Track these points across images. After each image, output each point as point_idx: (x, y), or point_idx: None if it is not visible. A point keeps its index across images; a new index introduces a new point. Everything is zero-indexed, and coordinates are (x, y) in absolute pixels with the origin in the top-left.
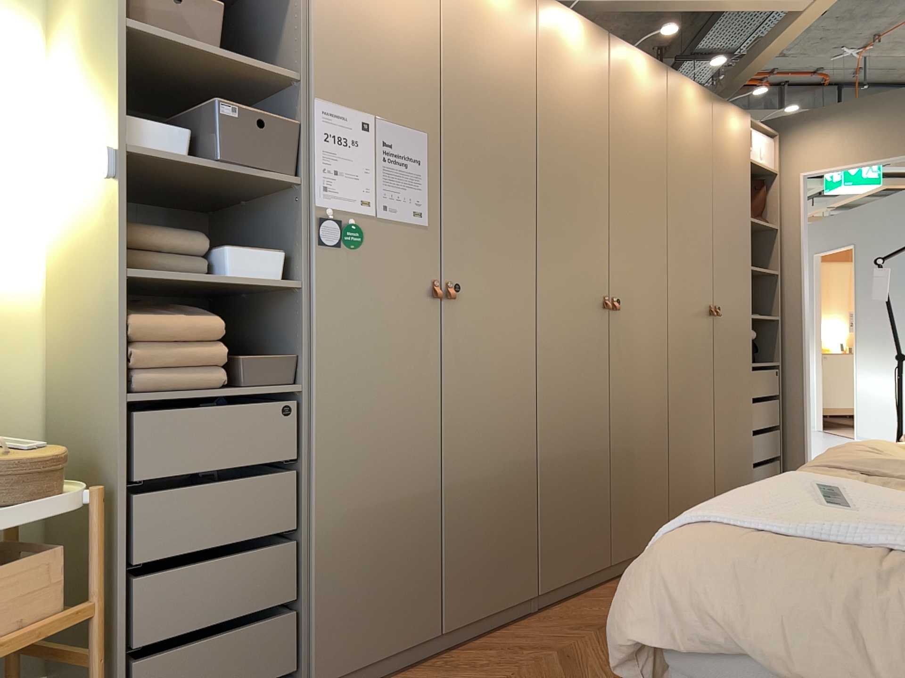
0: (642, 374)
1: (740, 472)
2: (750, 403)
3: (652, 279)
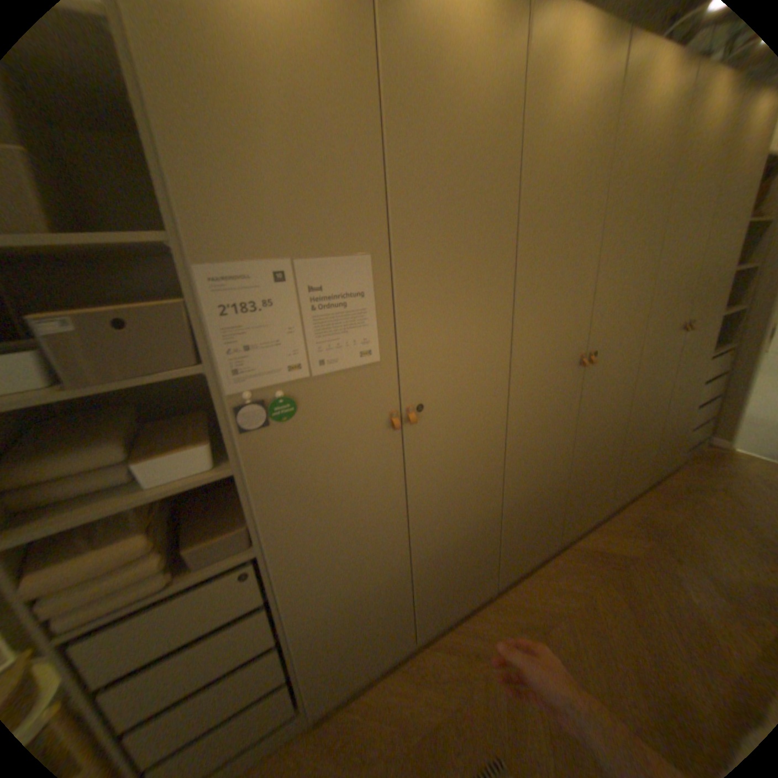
0: (614, 405)
1: (686, 441)
2: (707, 385)
3: (640, 318)
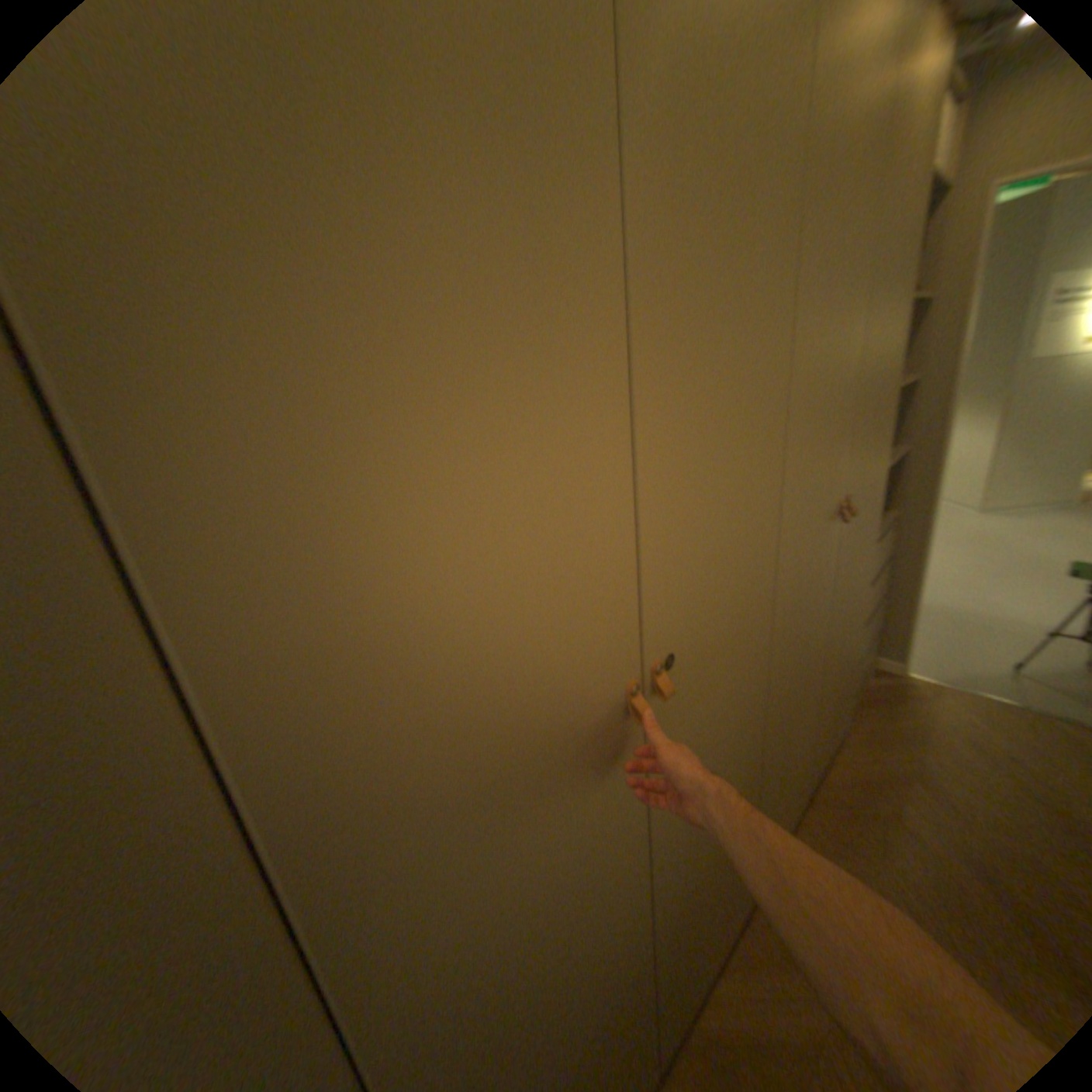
0: (734, 733)
1: (852, 695)
2: (871, 591)
3: (765, 527)
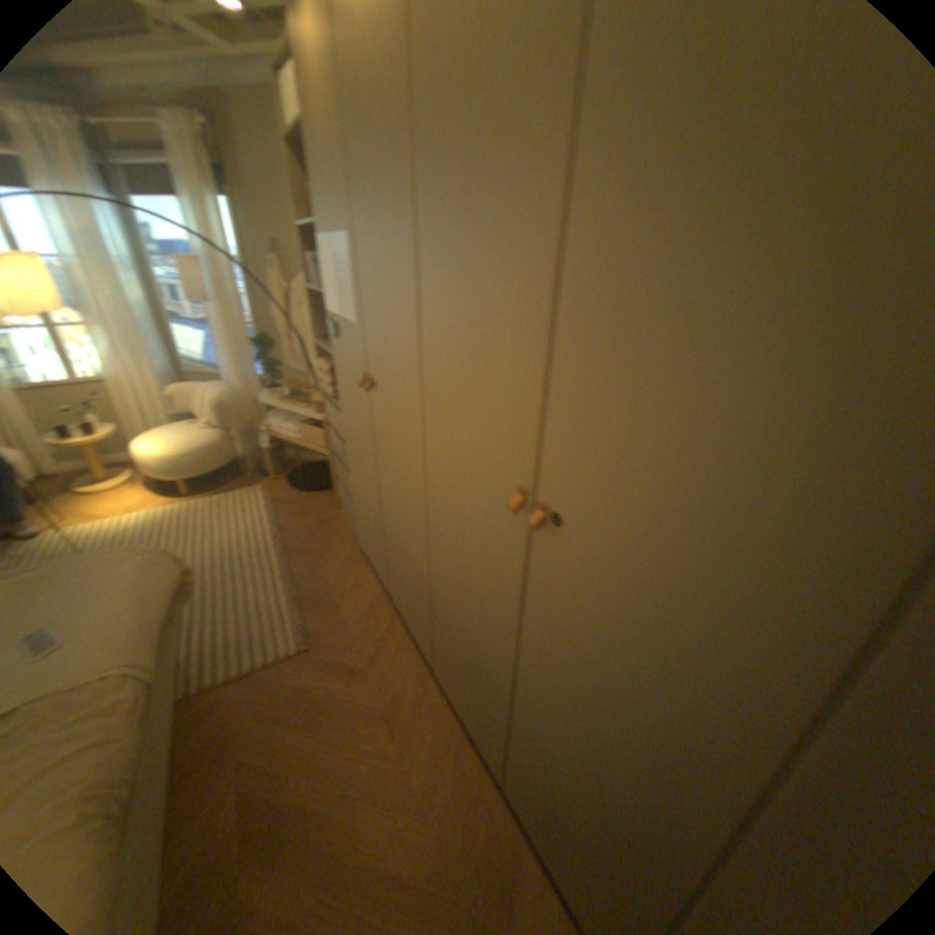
0: (625, 739)
1: None
2: None
3: (780, 589)
